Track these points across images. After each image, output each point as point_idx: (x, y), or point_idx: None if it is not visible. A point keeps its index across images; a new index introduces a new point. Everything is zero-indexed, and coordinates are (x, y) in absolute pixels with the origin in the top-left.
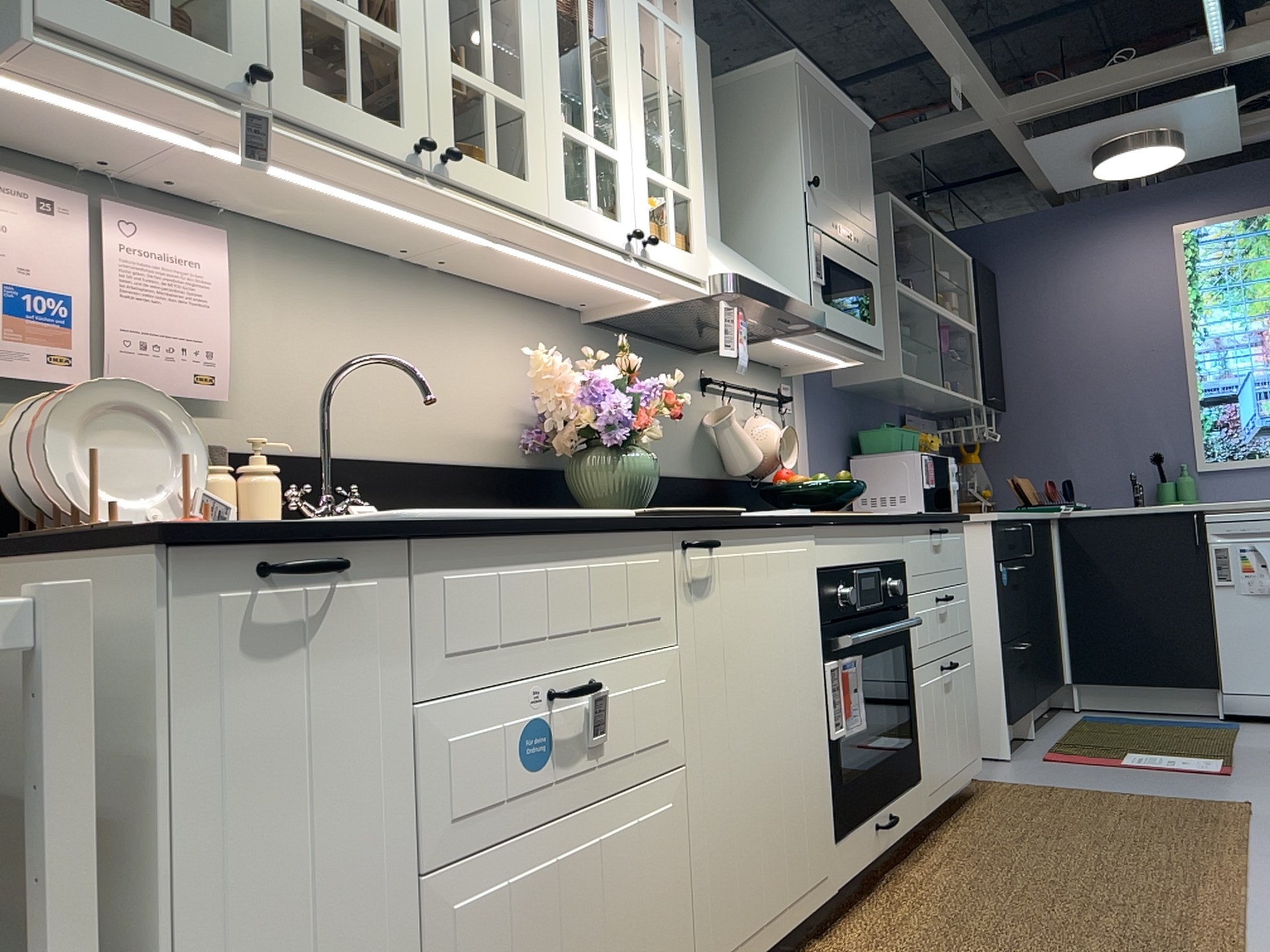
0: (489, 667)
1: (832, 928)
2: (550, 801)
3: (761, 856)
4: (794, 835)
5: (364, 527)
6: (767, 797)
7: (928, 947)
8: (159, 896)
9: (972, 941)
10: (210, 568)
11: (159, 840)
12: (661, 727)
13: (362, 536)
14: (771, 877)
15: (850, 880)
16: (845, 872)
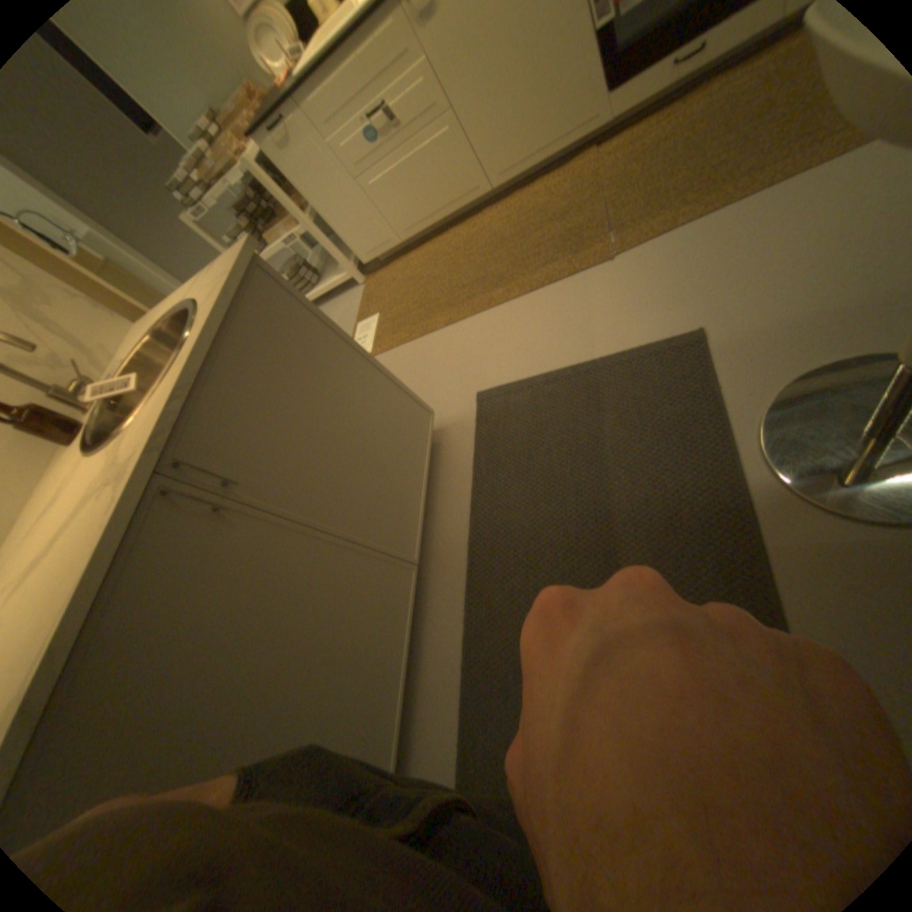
0: (341, 116)
1: (619, 133)
2: (387, 146)
3: (524, 124)
4: (554, 104)
5: (277, 103)
6: (523, 95)
7: (624, 158)
8: (305, 195)
9: (644, 158)
10: (262, 133)
11: (297, 186)
12: (429, 97)
13: (279, 106)
14: (536, 130)
15: (632, 106)
16: (622, 104)
